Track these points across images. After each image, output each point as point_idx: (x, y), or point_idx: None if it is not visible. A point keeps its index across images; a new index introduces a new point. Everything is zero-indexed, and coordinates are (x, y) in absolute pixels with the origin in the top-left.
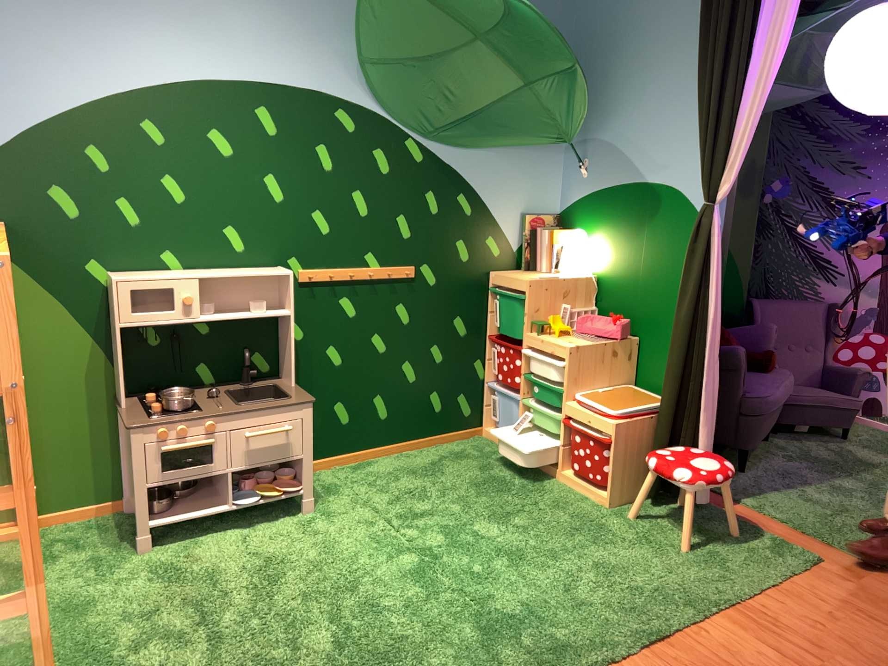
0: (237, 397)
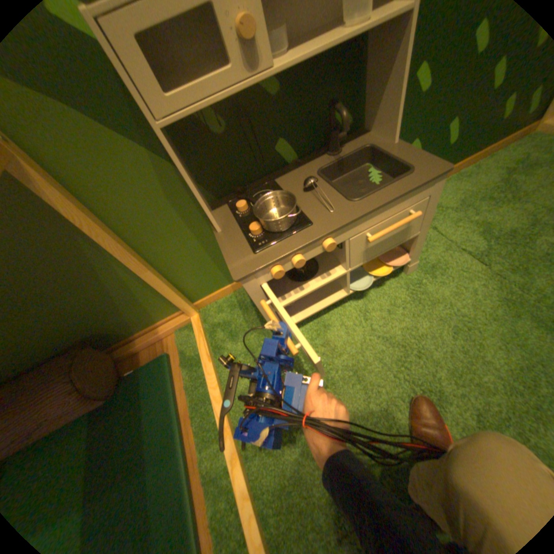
0: (327, 176)
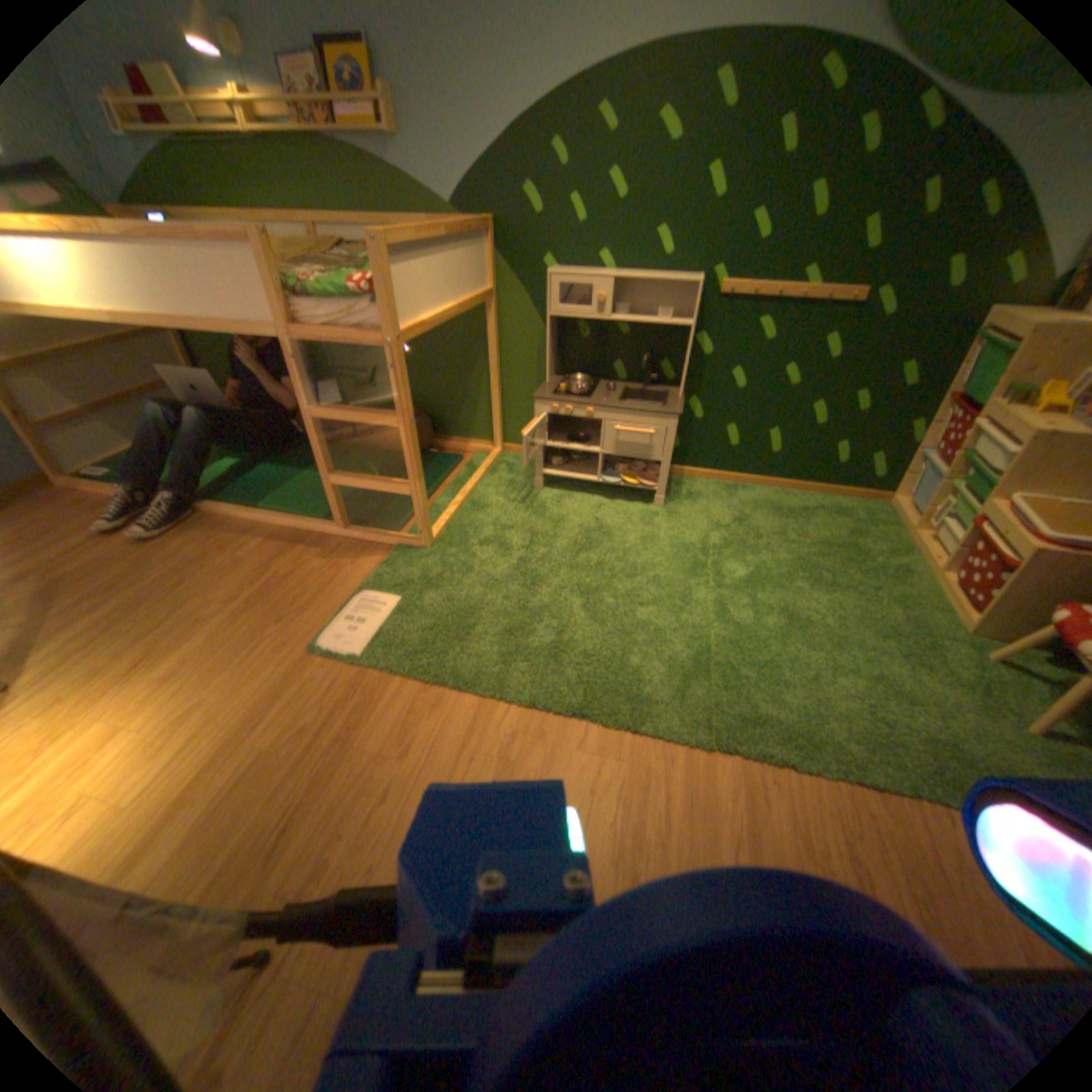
0: (627, 393)
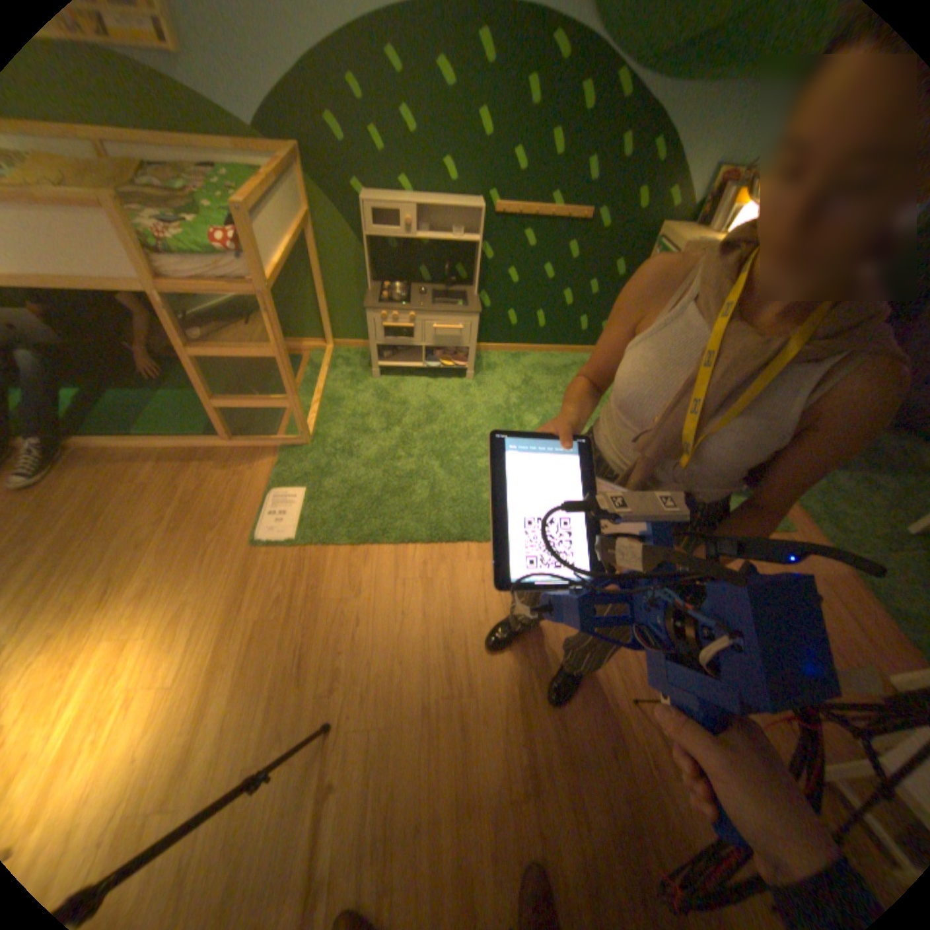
0: (436, 297)
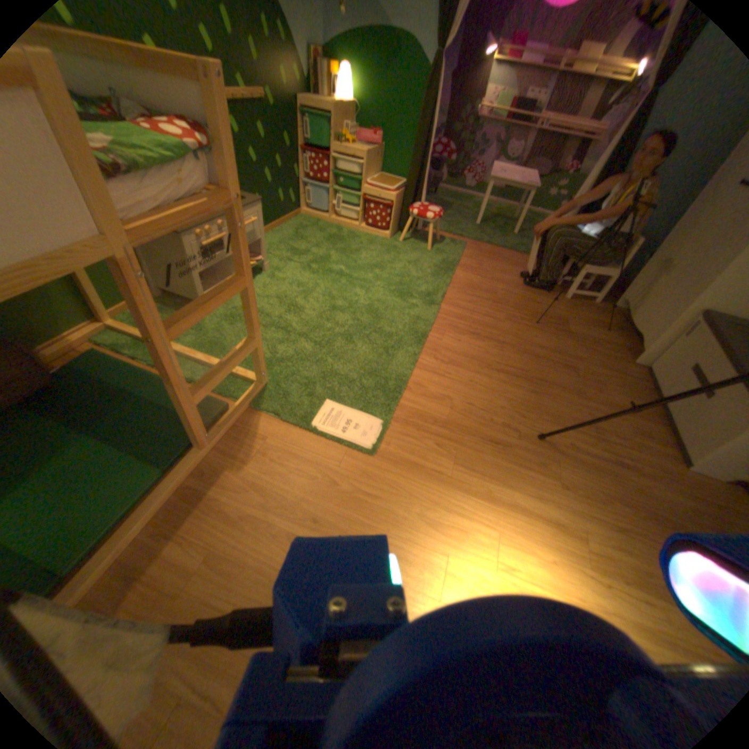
0: None
